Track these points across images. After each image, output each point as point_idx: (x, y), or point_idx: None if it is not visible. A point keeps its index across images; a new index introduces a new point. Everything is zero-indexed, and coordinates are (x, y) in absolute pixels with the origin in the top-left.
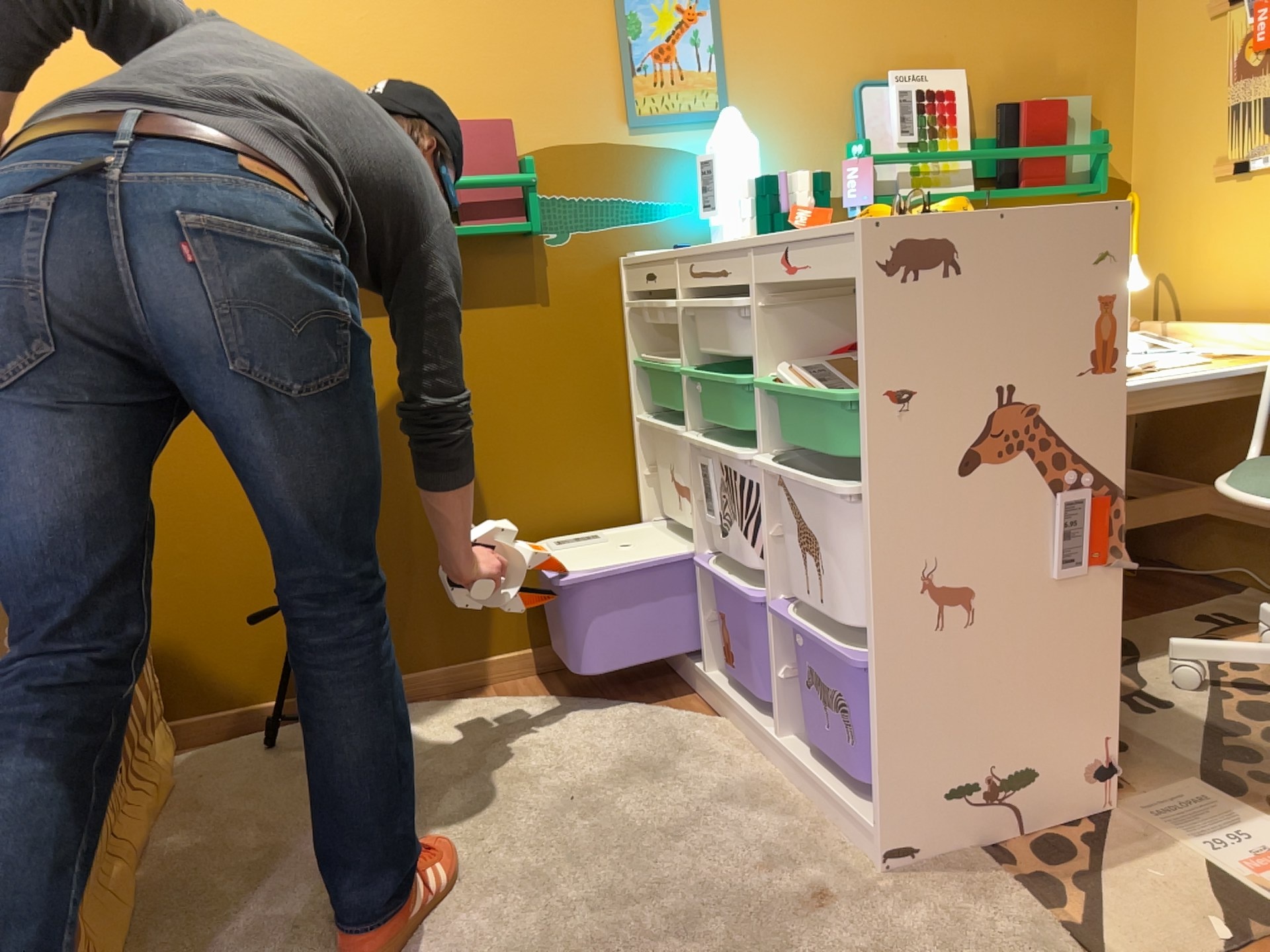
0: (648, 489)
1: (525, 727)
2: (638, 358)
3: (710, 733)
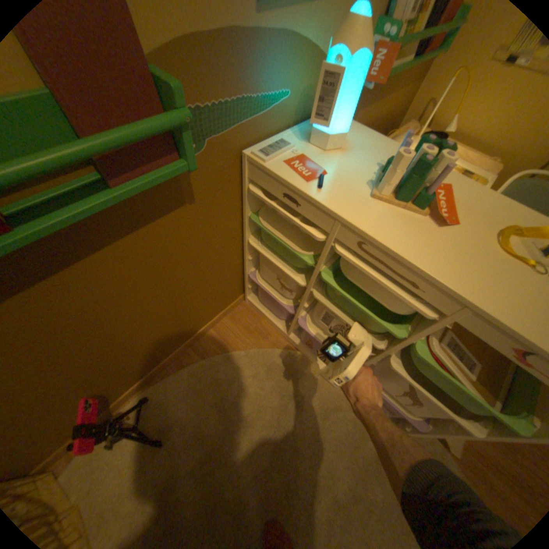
0: (250, 262)
1: (228, 382)
2: (252, 214)
3: (299, 362)
